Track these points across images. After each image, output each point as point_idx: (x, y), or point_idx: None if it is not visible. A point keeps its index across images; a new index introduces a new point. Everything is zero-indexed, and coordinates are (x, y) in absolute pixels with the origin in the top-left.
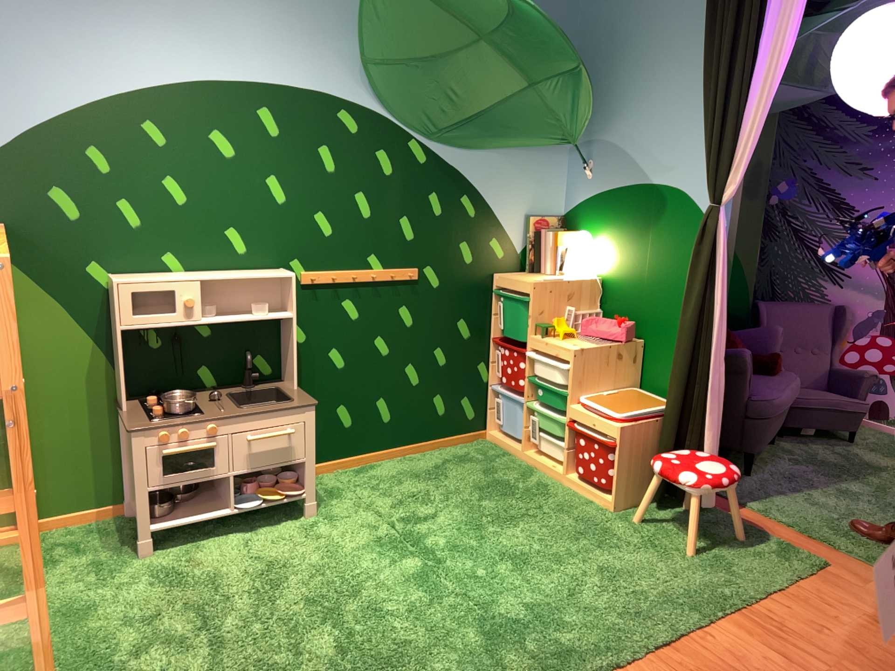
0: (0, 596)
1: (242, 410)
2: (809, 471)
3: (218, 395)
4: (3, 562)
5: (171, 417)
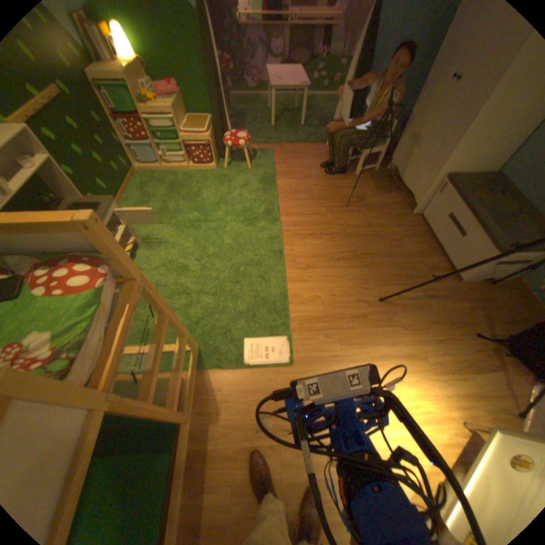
0: None
1: None
2: (237, 122)
3: None
4: None
5: None
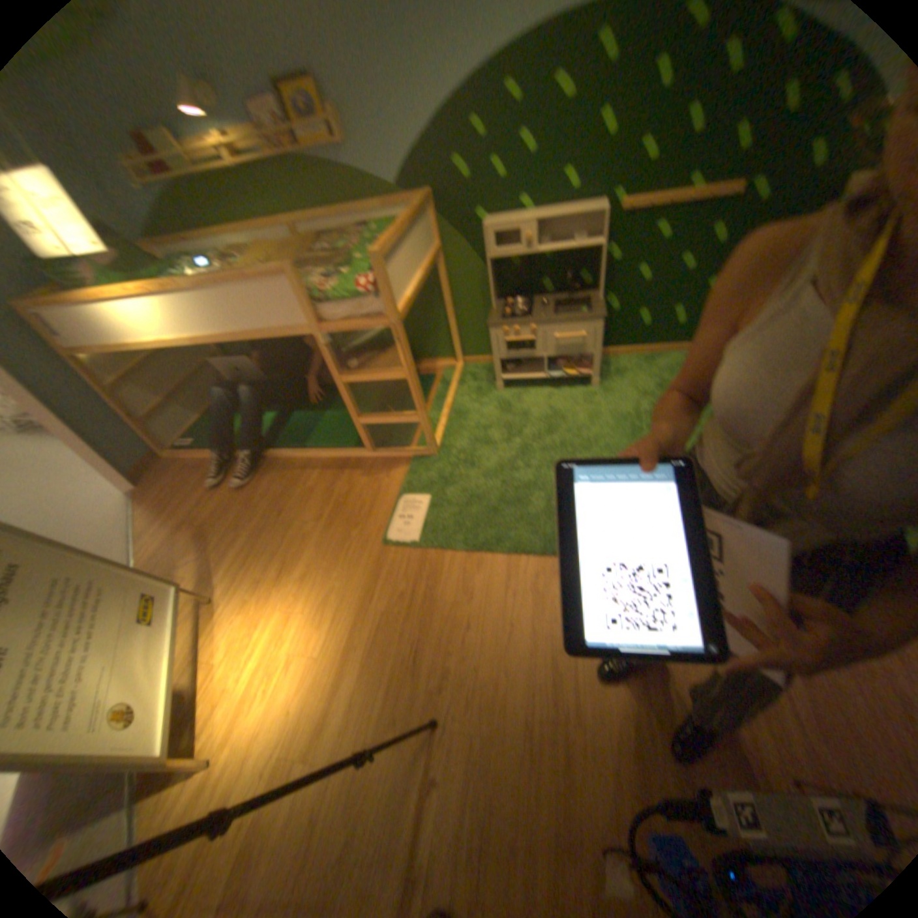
0: (432, 397)
1: (557, 314)
2: None
3: (544, 301)
4: (440, 379)
5: (510, 317)
